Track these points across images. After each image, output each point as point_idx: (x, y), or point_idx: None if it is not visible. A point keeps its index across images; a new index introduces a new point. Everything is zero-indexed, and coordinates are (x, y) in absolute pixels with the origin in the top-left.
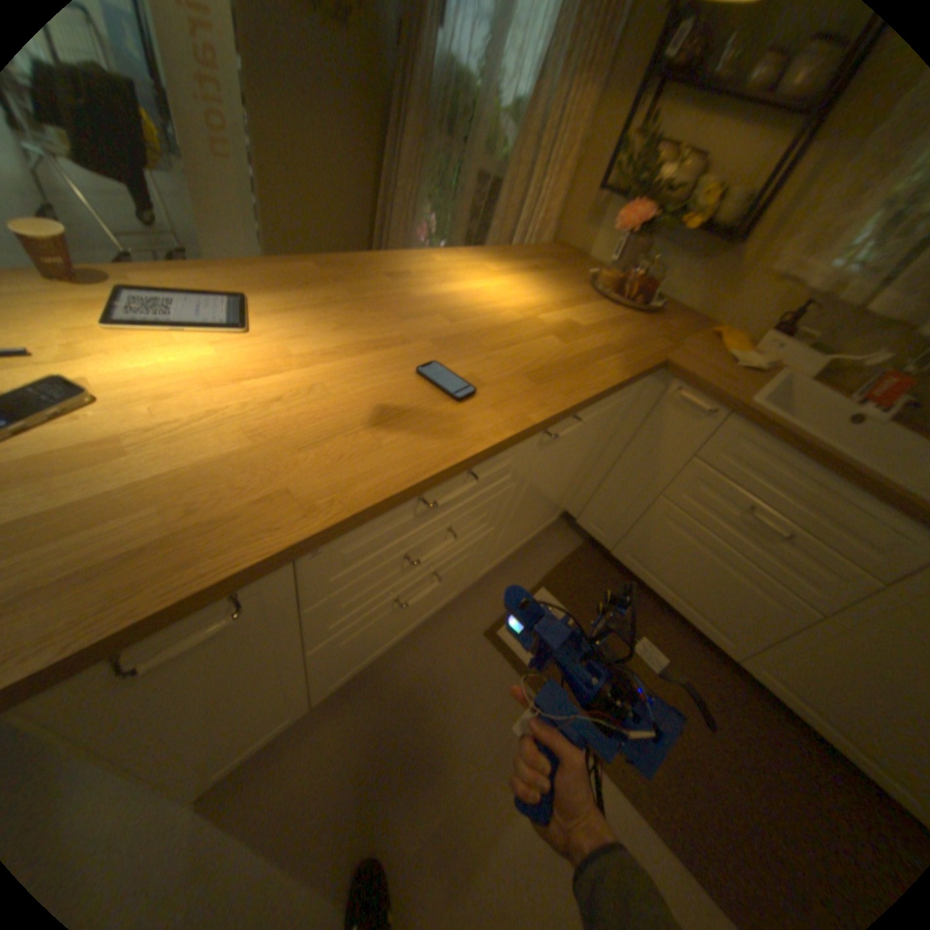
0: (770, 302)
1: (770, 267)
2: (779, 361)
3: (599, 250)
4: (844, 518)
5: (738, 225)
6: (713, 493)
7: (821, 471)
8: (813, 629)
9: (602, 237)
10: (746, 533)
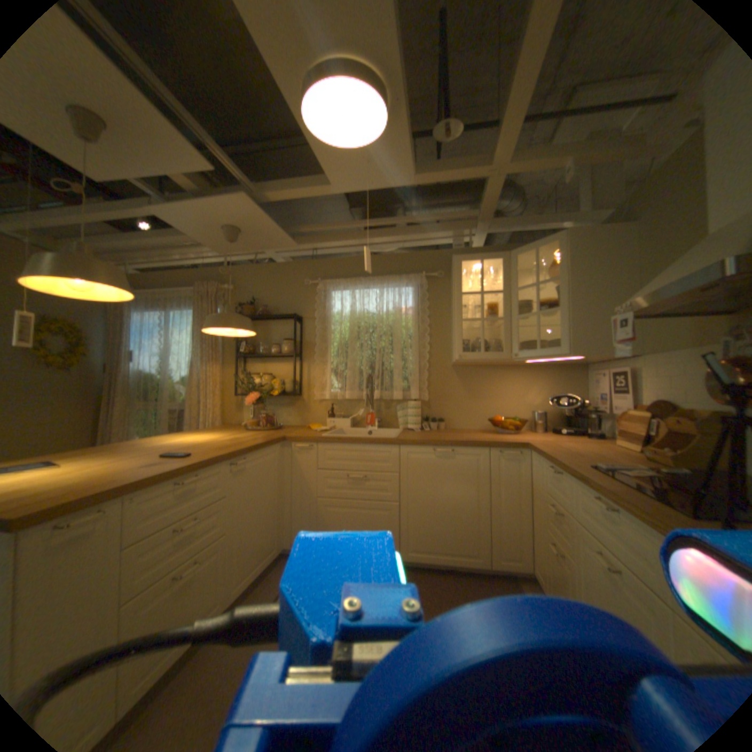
0: (322, 411)
1: (314, 400)
2: (332, 426)
3: (246, 420)
4: (370, 458)
5: (295, 391)
6: (331, 480)
7: (352, 446)
8: (399, 512)
9: (245, 415)
10: (352, 488)
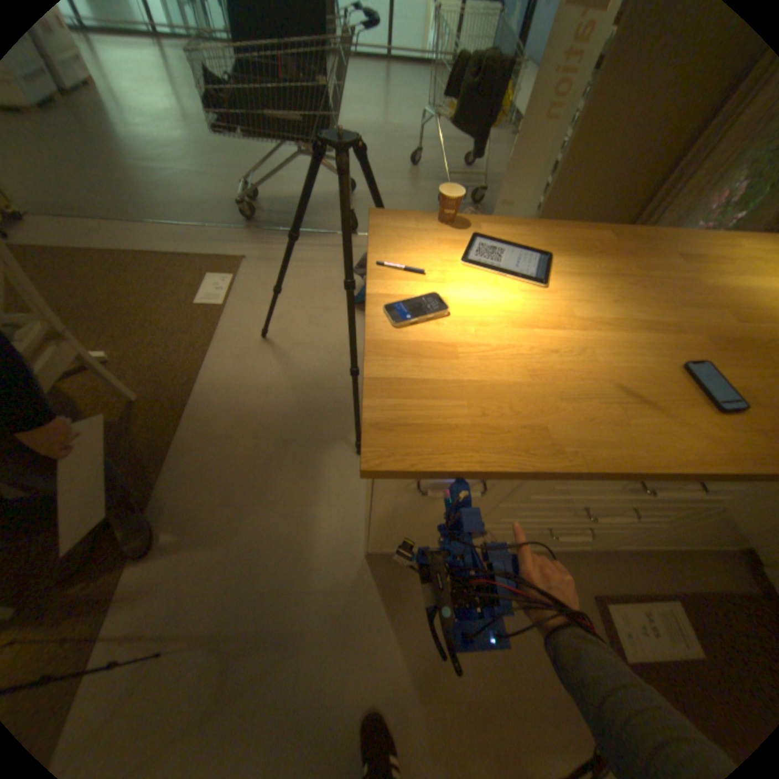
0: None
1: None
2: None
3: None
4: None
5: None
6: None
7: None
8: None
9: None
10: None
